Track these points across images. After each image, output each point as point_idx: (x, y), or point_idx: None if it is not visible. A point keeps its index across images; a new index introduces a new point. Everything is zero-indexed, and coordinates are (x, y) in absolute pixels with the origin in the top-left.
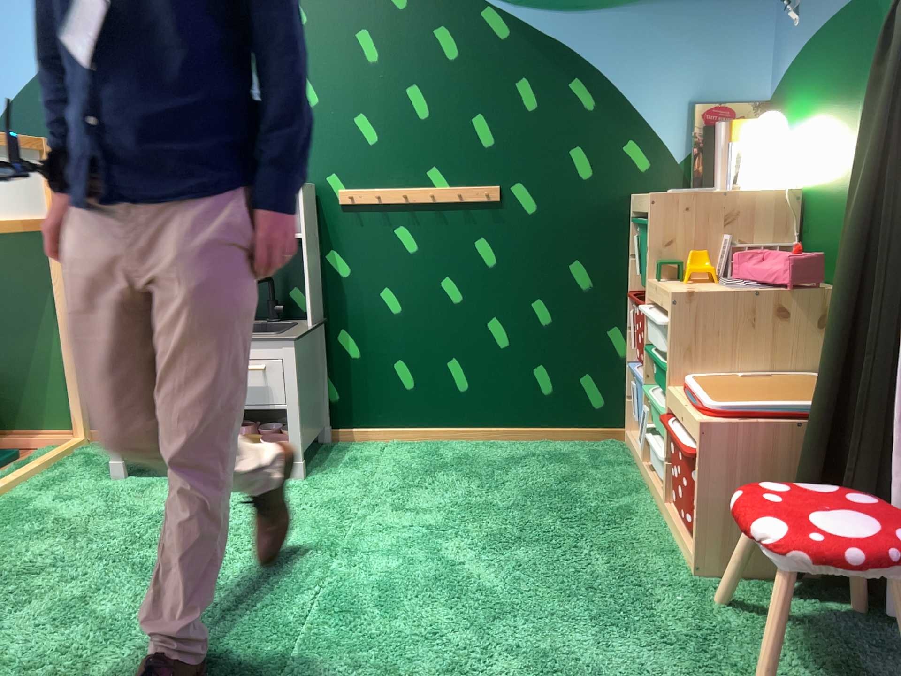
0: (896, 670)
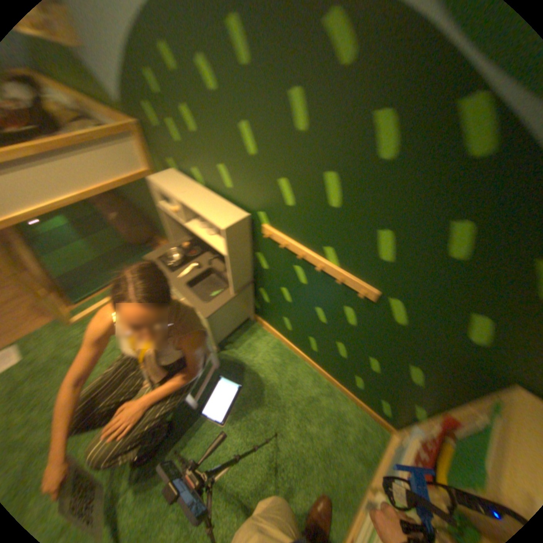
0: None
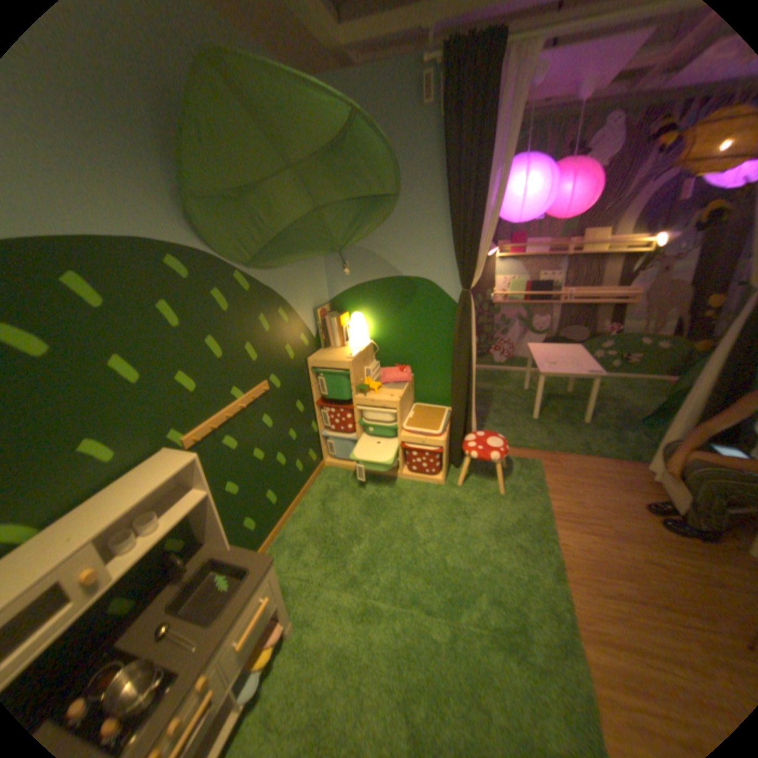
0: (489, 466)
